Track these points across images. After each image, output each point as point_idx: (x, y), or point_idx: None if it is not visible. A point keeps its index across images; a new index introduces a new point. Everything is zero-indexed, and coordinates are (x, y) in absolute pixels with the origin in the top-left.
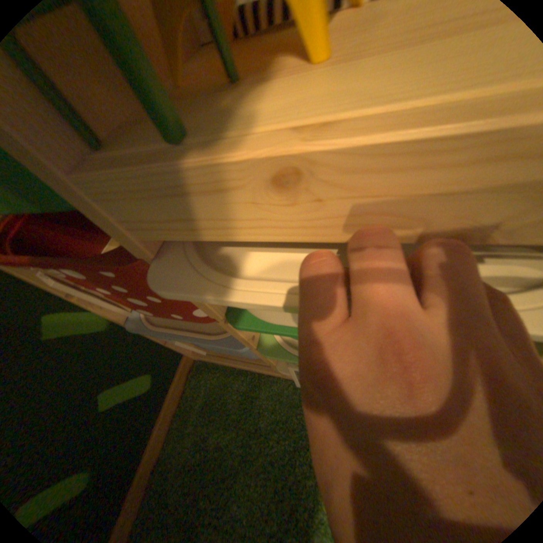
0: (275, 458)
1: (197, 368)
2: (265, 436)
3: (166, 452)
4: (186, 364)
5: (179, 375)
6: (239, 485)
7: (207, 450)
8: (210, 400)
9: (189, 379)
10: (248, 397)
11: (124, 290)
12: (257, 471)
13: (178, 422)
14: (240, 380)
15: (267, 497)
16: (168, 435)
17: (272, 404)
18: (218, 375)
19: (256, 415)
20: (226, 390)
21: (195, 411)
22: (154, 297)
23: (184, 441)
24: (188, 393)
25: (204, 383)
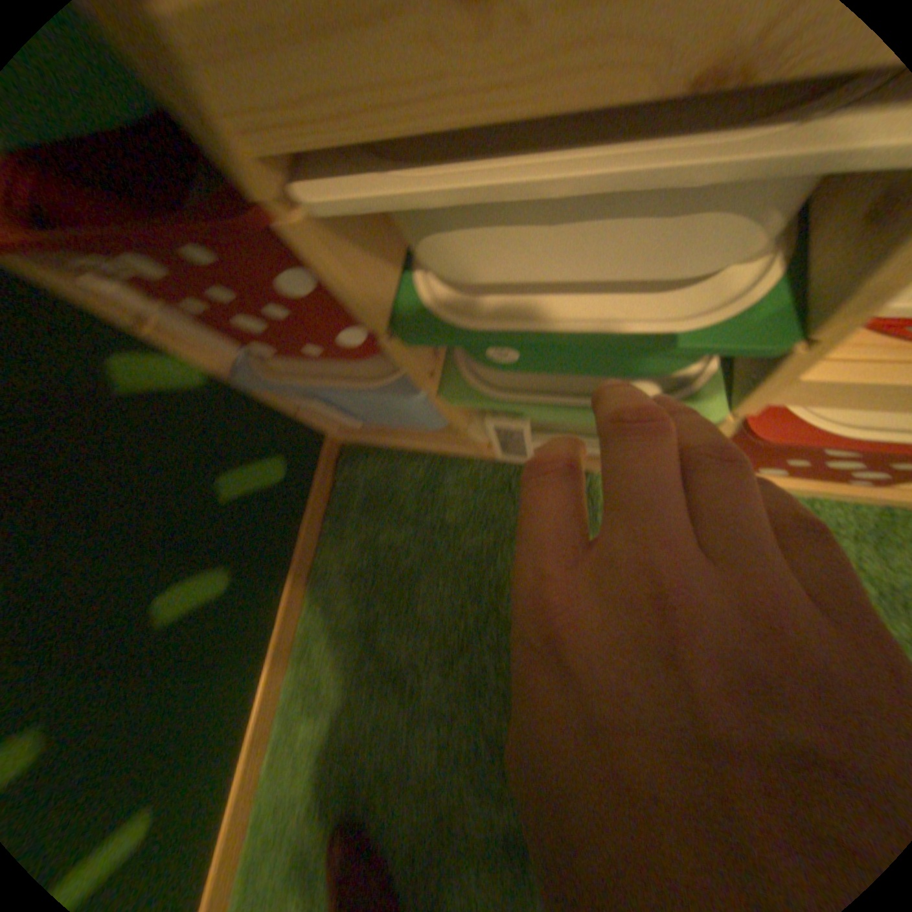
0: (469, 552)
1: (350, 451)
2: (455, 528)
3: (322, 555)
4: (332, 445)
5: (324, 460)
6: (423, 583)
7: (377, 550)
8: (374, 492)
9: (340, 466)
10: (428, 484)
11: (230, 293)
12: (446, 567)
13: (332, 520)
14: (415, 463)
15: (461, 593)
16: (322, 536)
17: (463, 490)
18: (382, 458)
19: (441, 505)
20: (395, 477)
21: (355, 506)
22: (278, 305)
23: (345, 541)
24: (342, 485)
25: (363, 471)
